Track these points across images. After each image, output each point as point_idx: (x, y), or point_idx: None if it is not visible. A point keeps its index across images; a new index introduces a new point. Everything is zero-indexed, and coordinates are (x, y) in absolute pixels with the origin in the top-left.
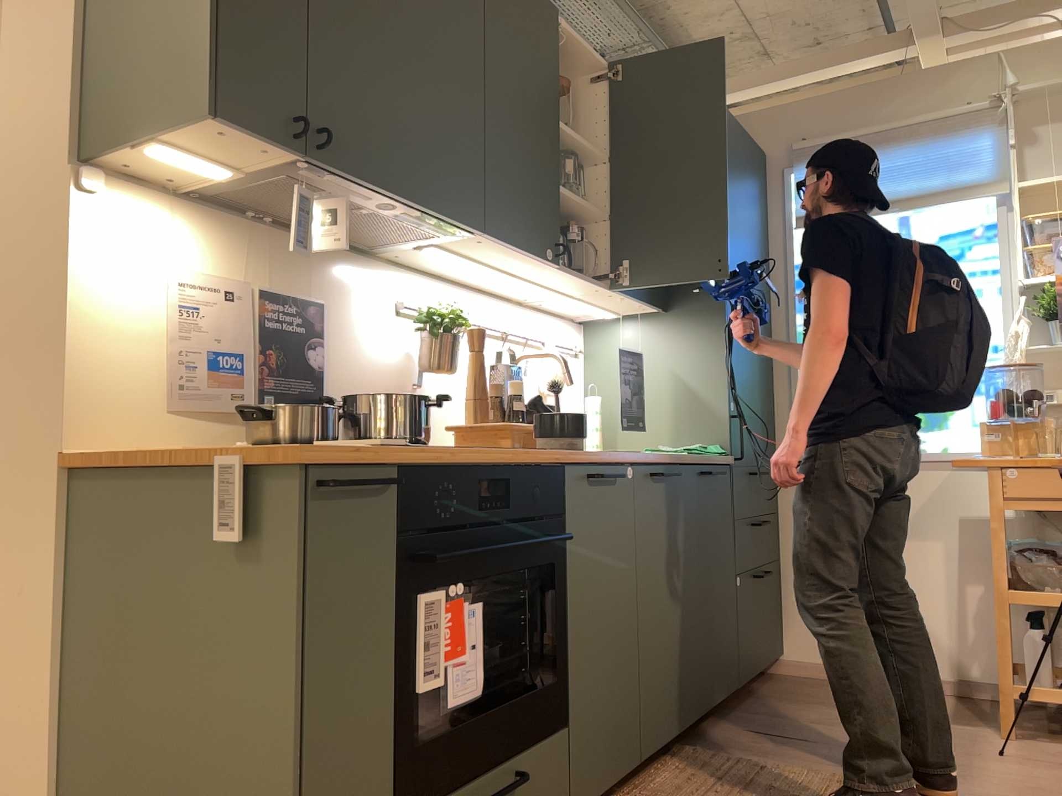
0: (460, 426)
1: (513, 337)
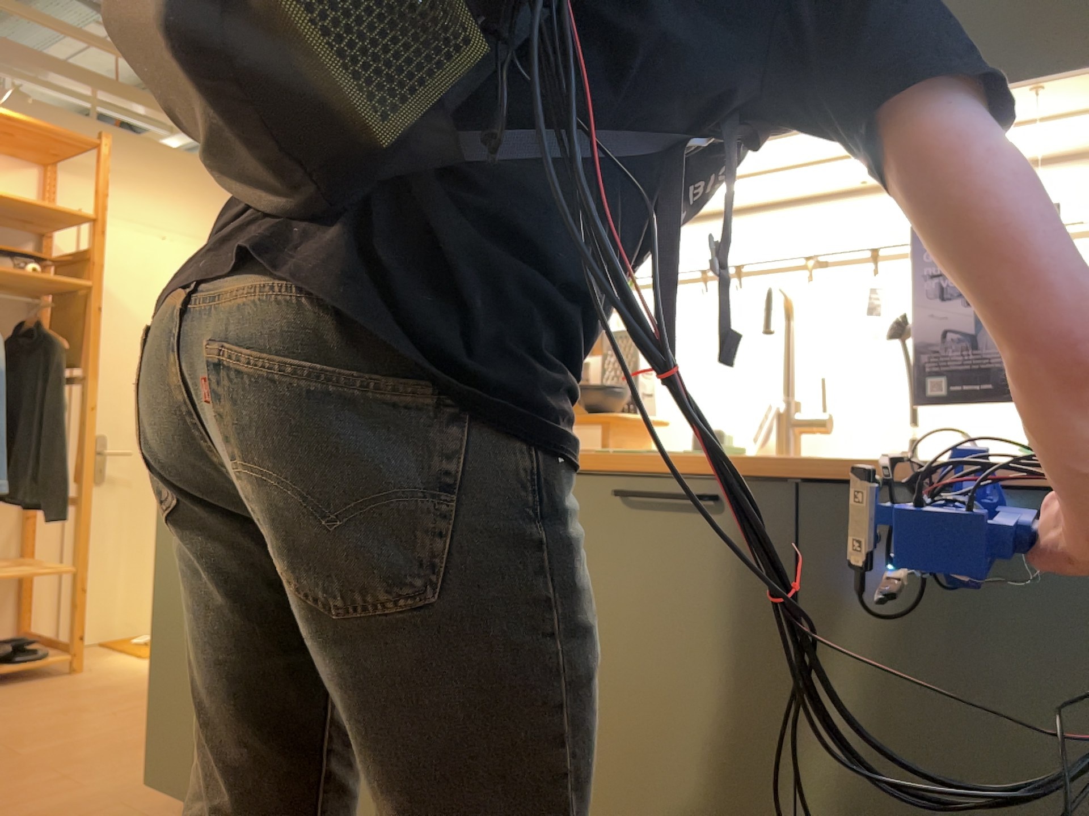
0: None
1: (844, 258)
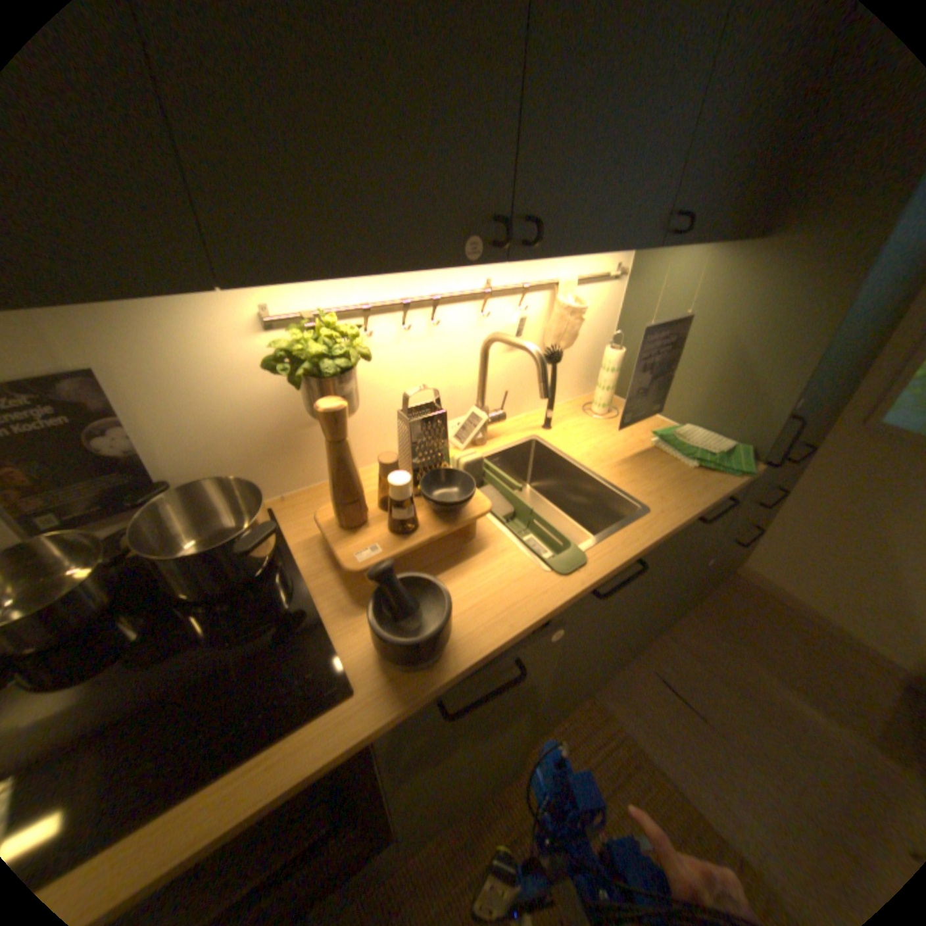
0: (320, 531)
1: (501, 289)
